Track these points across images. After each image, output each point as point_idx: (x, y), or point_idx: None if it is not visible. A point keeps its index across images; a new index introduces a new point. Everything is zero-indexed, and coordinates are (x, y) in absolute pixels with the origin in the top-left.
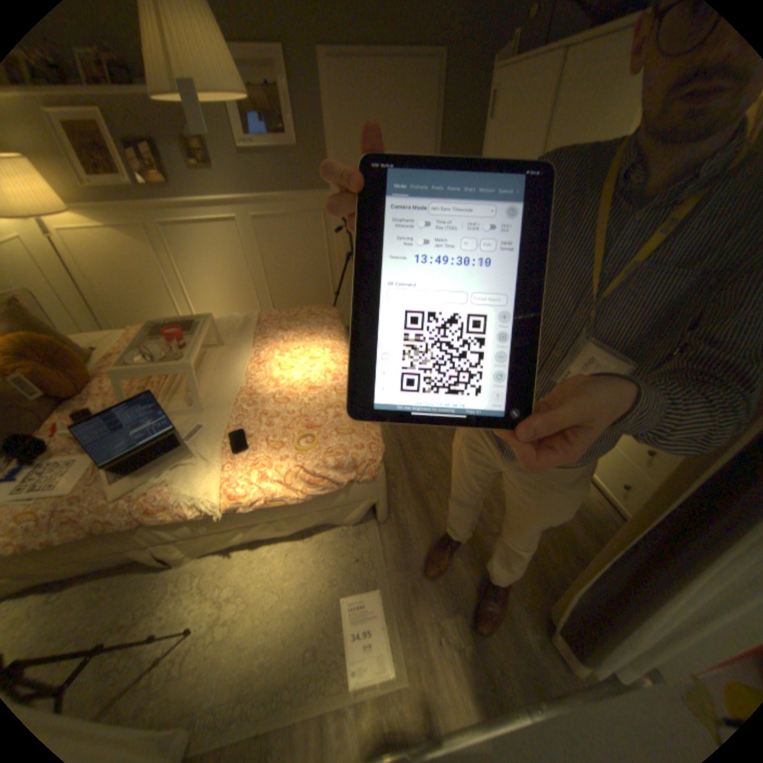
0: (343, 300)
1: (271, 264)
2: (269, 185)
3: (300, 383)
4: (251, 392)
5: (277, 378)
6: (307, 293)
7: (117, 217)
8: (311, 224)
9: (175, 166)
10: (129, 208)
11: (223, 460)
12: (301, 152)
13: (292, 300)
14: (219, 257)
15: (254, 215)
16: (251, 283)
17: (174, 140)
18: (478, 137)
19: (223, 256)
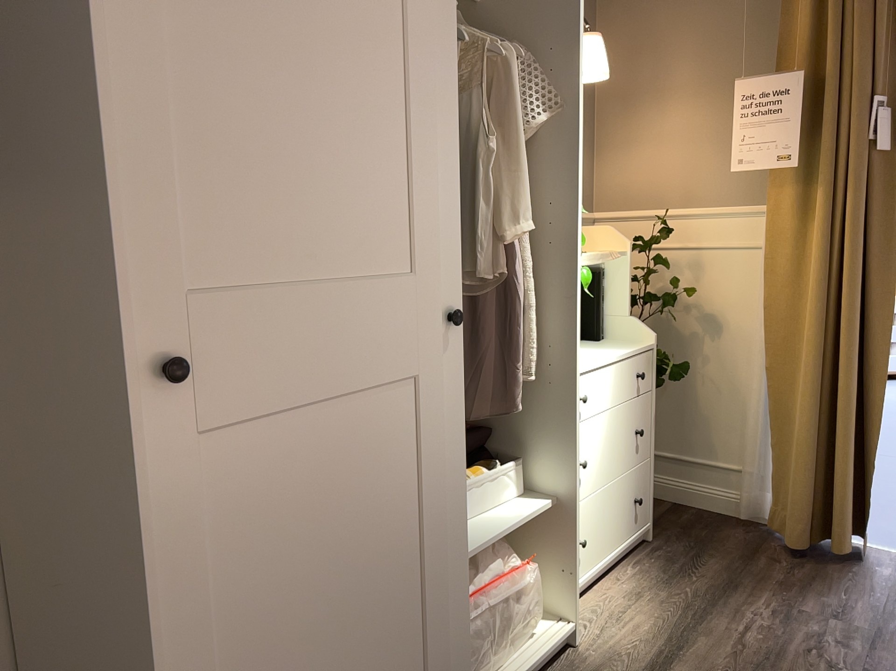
0: None
1: None
2: None
3: None
4: None
5: None
6: None
7: None
8: None
9: None
10: None
11: None
12: None
13: None
14: None
15: None
16: None
17: None
18: None
19: None
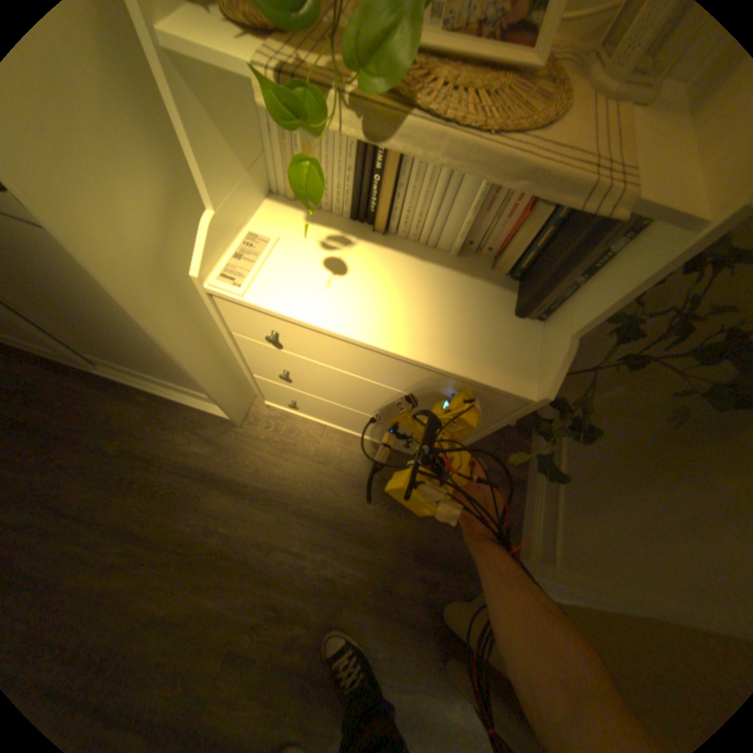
0: None
1: None
2: None
3: None
4: None
5: None
6: None
7: None
8: None
9: None
10: None
11: None
12: None
13: None
14: None
15: None
16: None
17: None
18: None
19: None
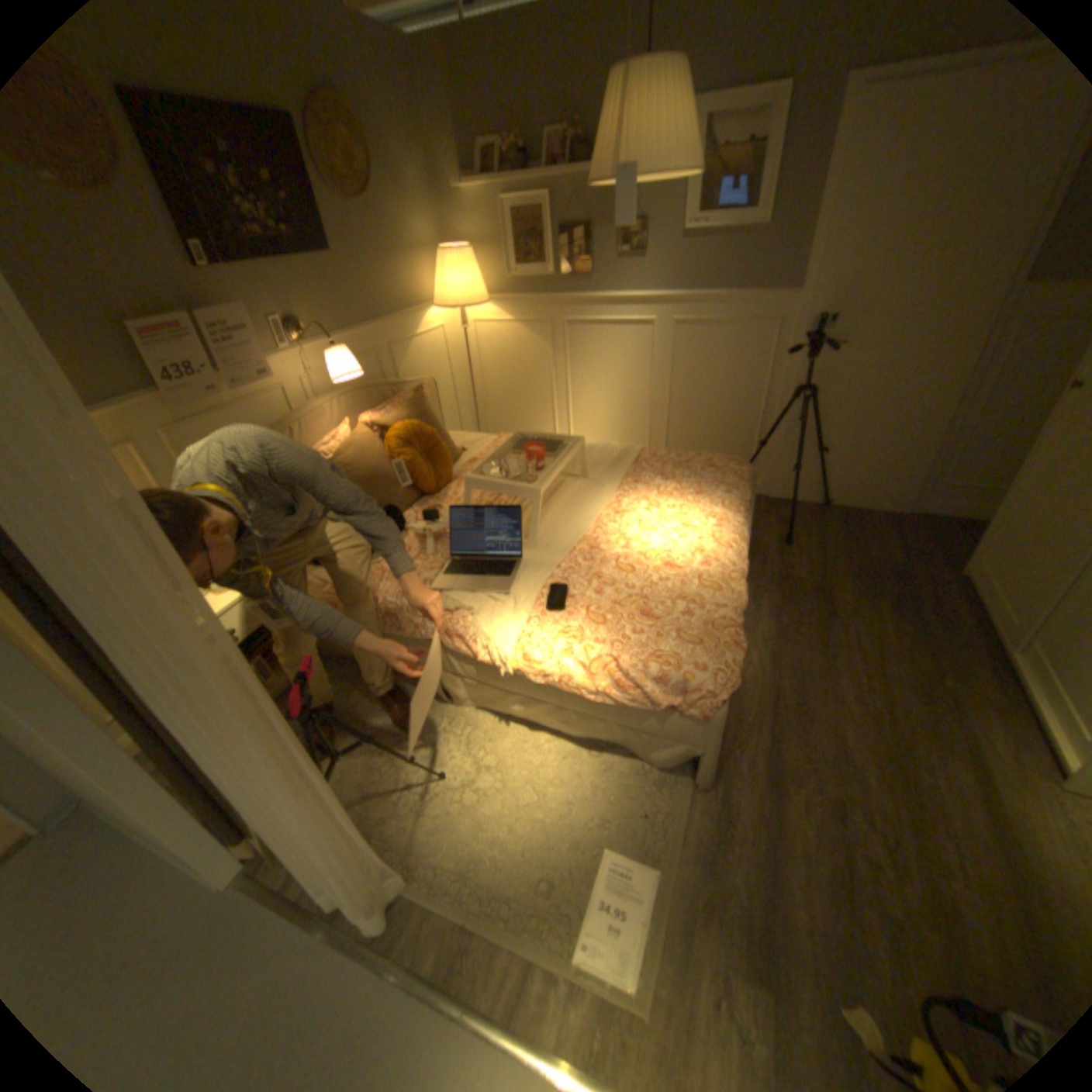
0: (770, 455)
1: (680, 387)
2: (711, 280)
3: (656, 553)
4: (593, 545)
5: (630, 538)
6: (719, 435)
7: (529, 311)
8: (756, 338)
9: (604, 254)
10: (543, 303)
11: (533, 613)
12: (774, 234)
13: (694, 440)
14: (620, 369)
15: (680, 319)
16: (647, 408)
17: (613, 223)
18: None
19: (624, 369)
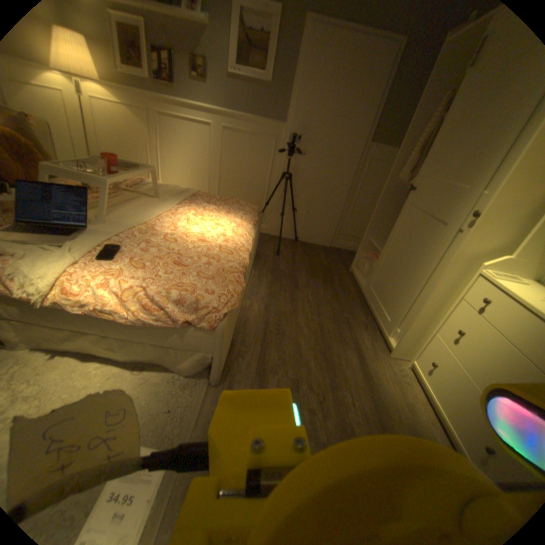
0: (270, 211)
1: (225, 166)
2: (242, 106)
3: (194, 233)
4: (150, 226)
5: (178, 224)
6: (245, 197)
7: (130, 98)
8: (264, 145)
9: (181, 73)
10: (140, 95)
11: (81, 259)
12: (273, 88)
13: None
14: (190, 149)
15: (225, 125)
16: (207, 176)
17: (186, 54)
18: (414, 114)
19: (193, 150)
